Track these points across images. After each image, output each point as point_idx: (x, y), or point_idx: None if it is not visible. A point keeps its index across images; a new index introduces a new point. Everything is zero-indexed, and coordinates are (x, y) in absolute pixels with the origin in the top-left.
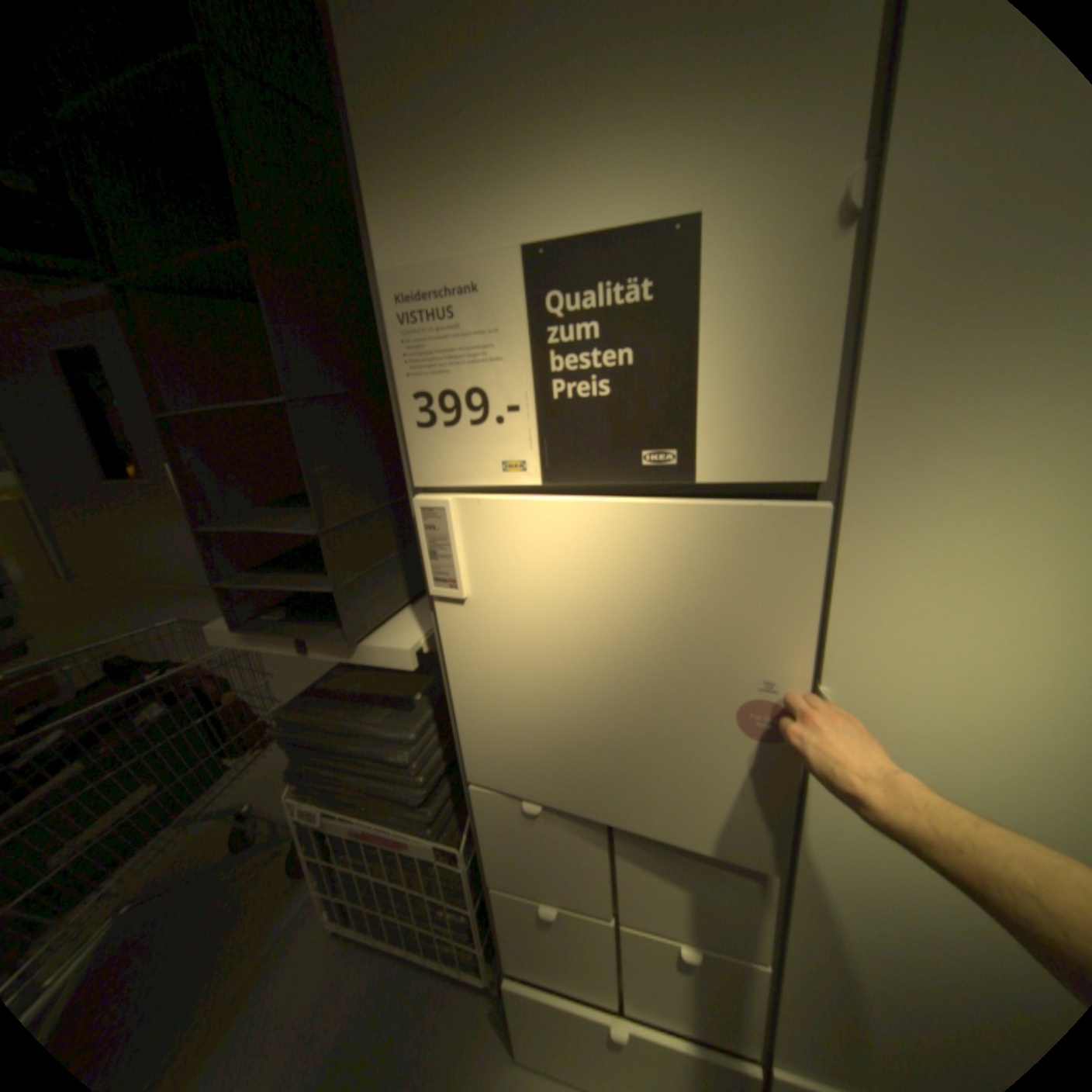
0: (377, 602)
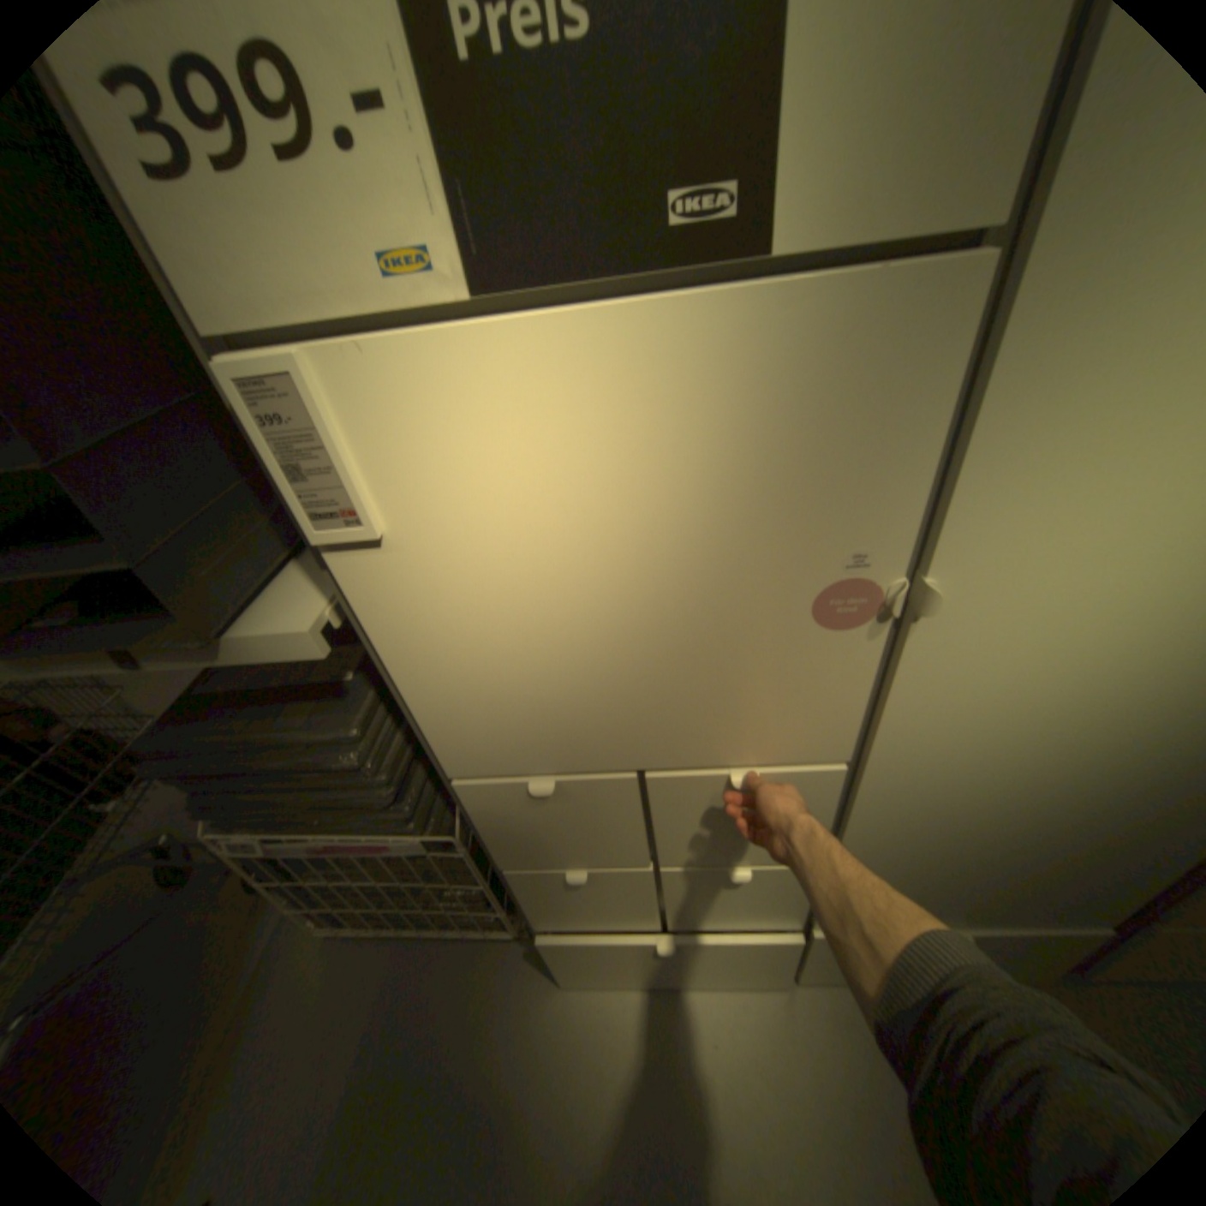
0: (231, 565)
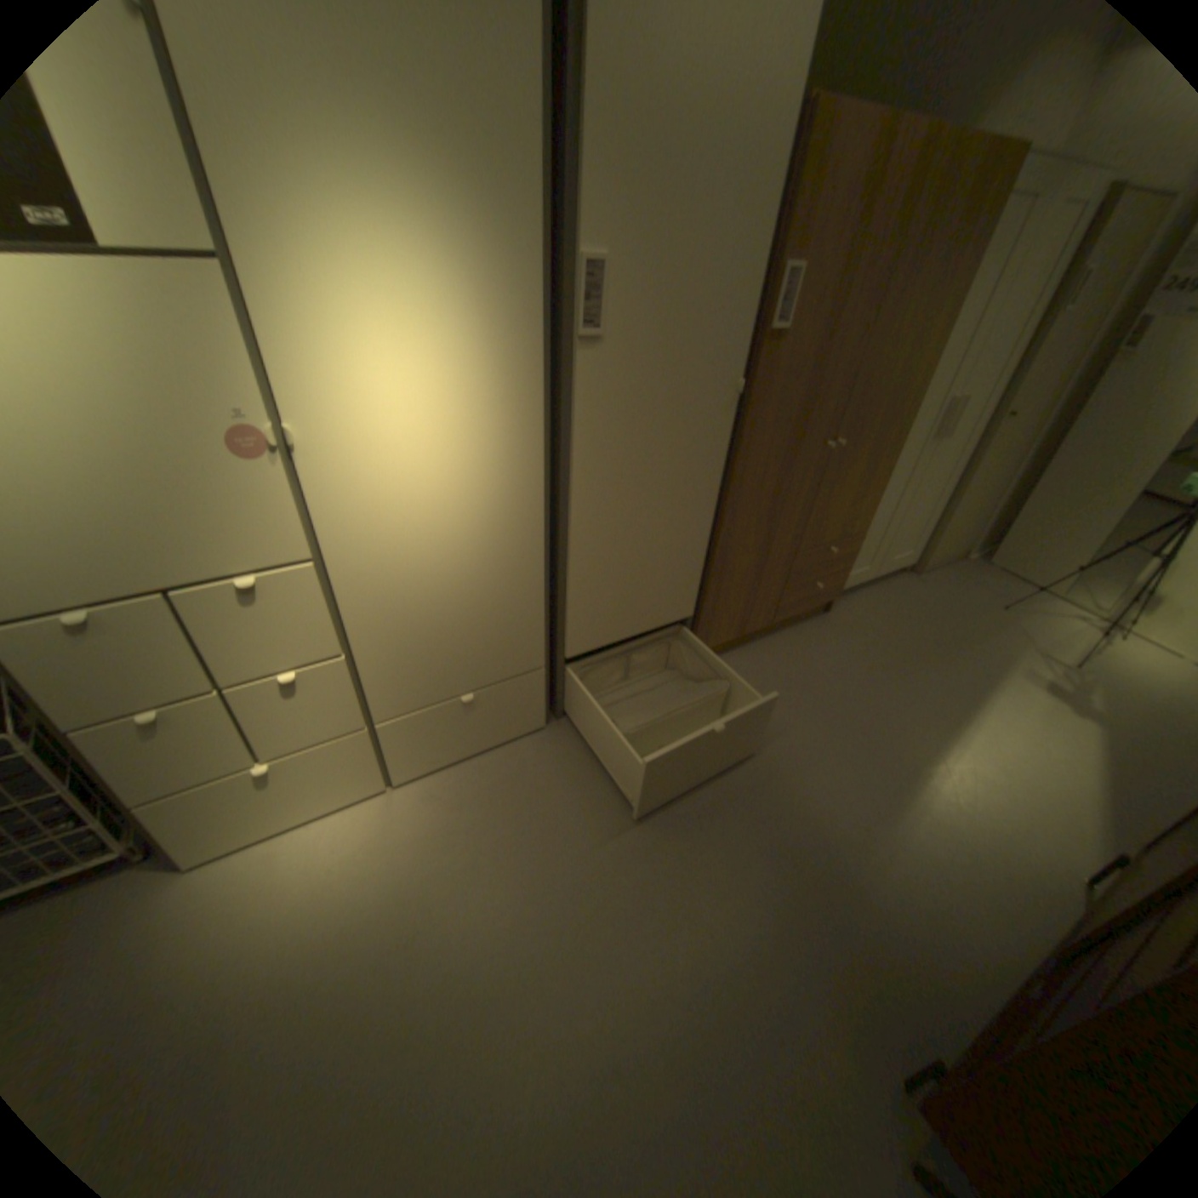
0: None
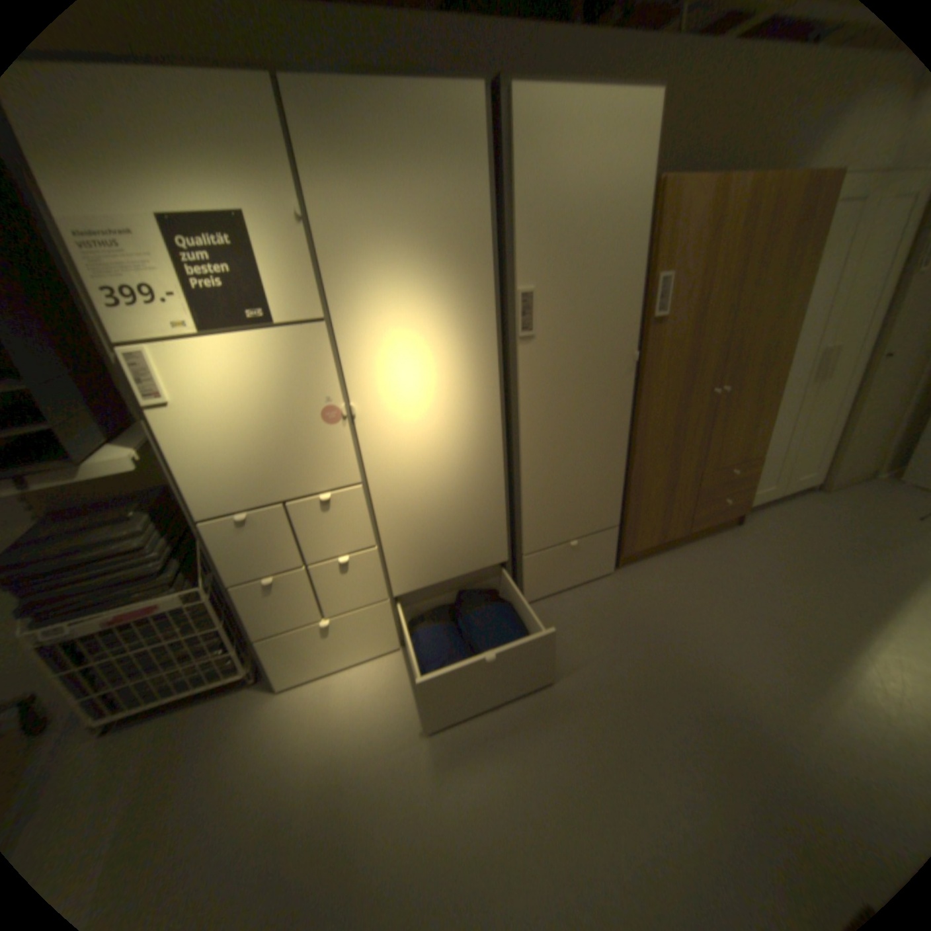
0: (84, 438)
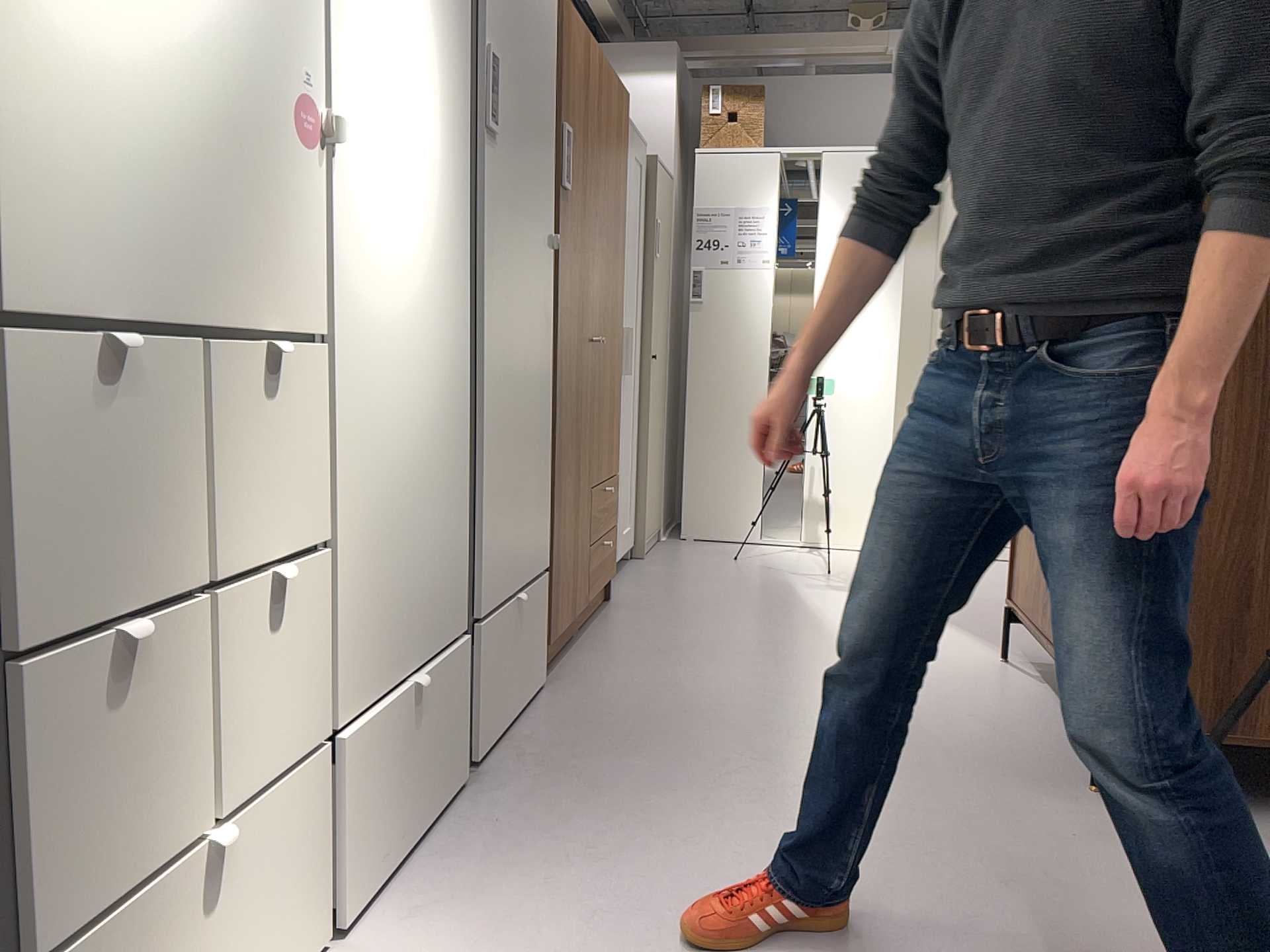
0: None
